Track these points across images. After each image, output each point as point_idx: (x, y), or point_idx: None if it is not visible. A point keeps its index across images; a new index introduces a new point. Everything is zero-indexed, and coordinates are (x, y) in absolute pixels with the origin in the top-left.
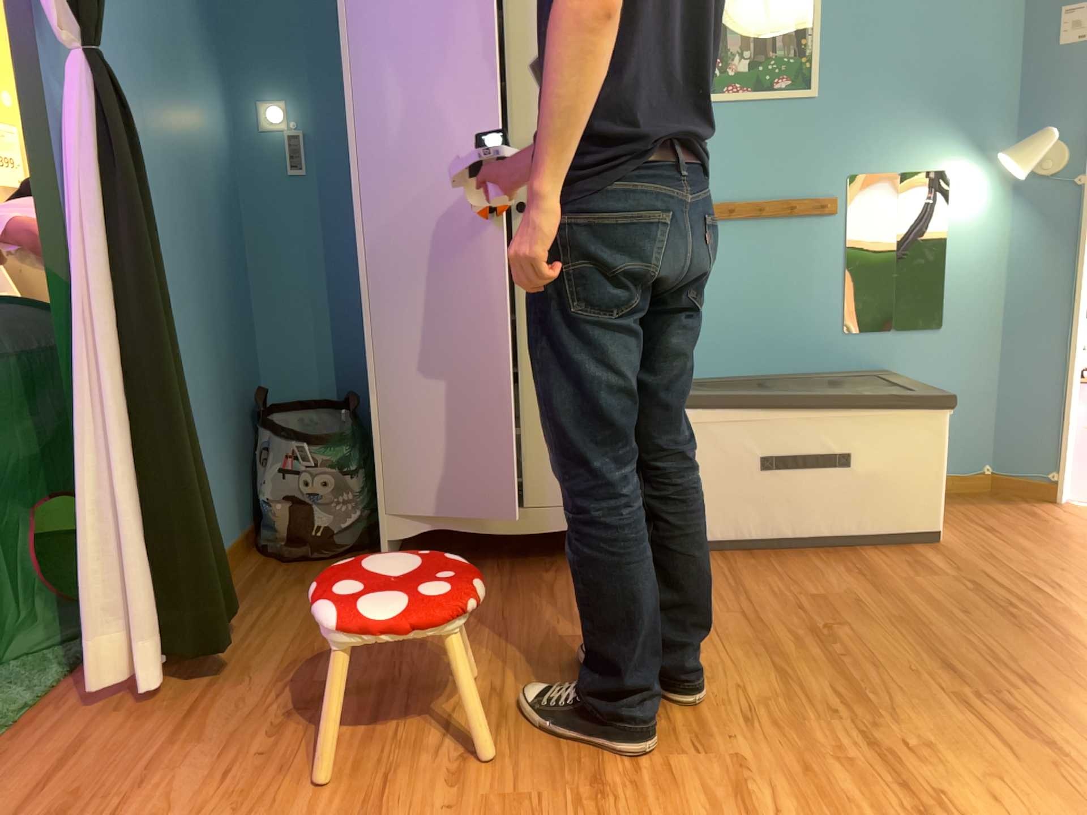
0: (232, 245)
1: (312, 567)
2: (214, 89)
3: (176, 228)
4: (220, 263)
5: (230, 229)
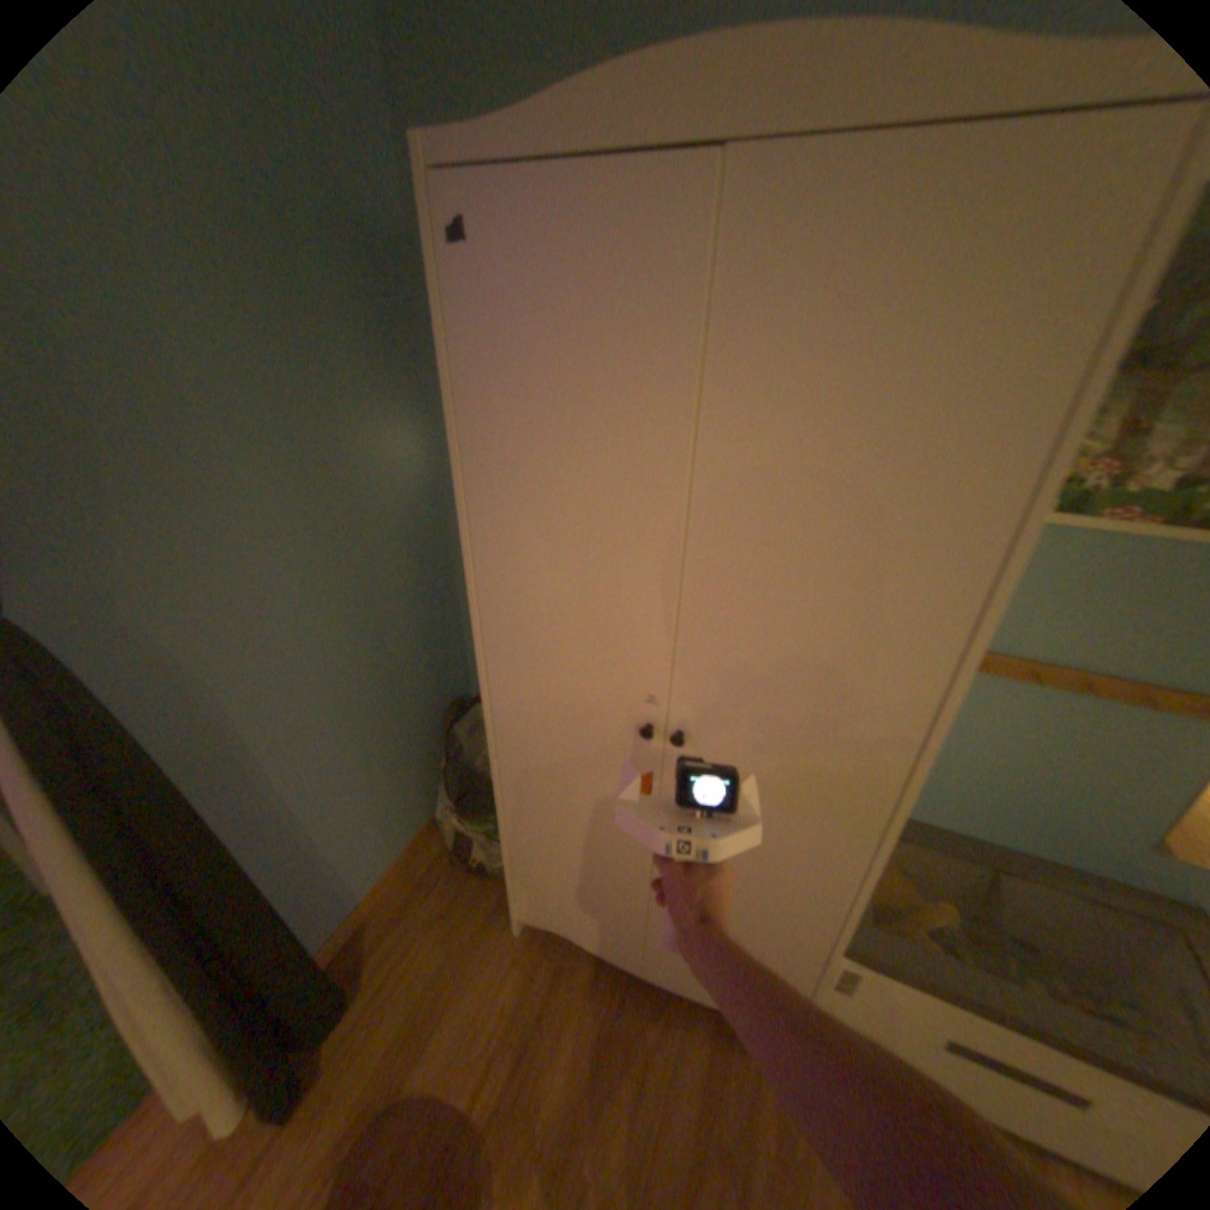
0: (421, 586)
1: (465, 901)
2: (392, 428)
3: (317, 631)
4: (400, 617)
5: (419, 570)
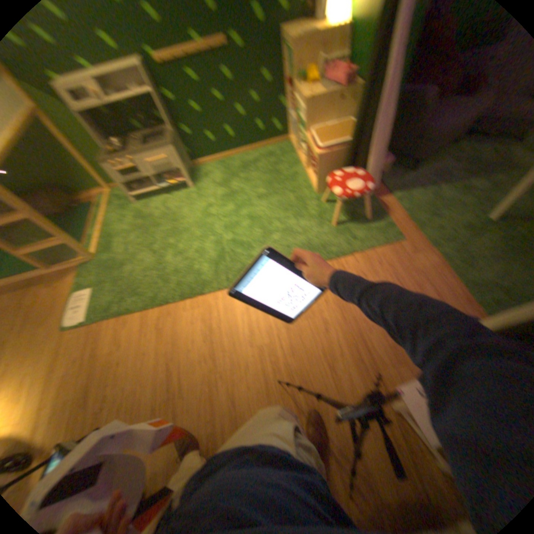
0: None
1: None
2: None
3: None
4: None
5: None
